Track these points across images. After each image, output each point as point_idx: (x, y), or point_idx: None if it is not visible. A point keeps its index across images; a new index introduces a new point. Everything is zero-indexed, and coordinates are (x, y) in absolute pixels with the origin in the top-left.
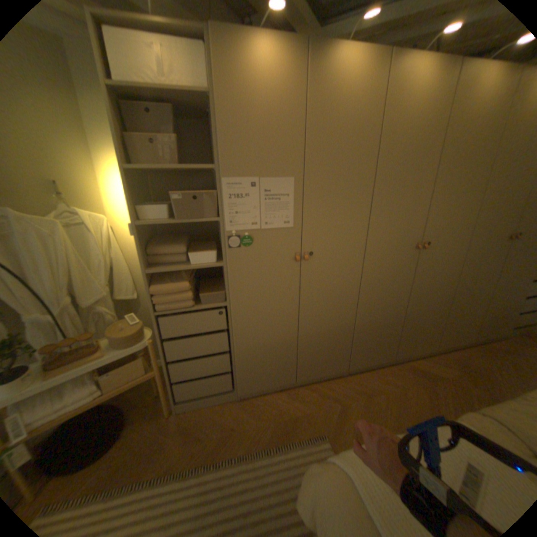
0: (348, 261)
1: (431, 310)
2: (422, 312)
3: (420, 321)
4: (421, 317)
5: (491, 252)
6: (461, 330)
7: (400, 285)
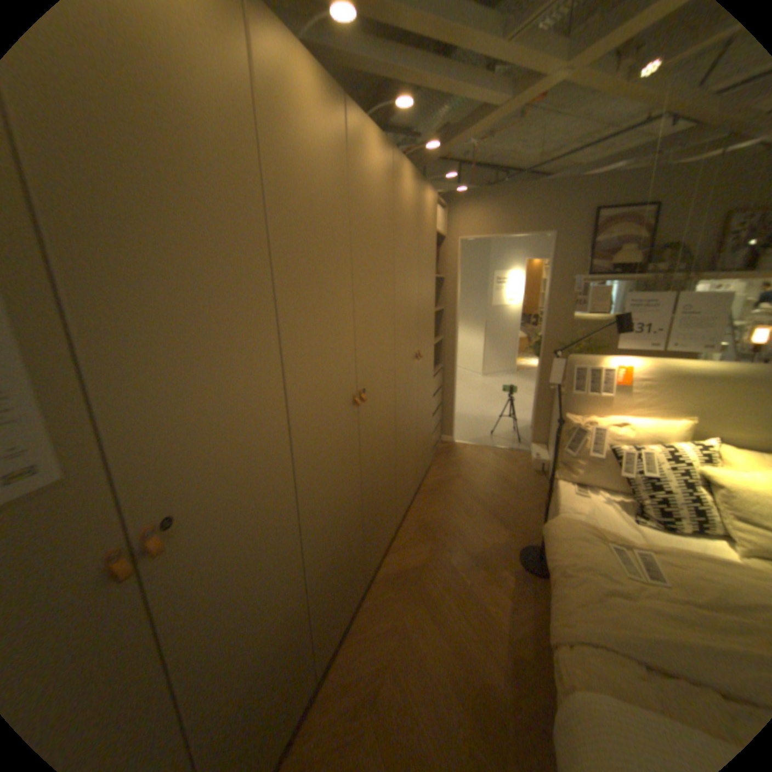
0: (268, 483)
1: (383, 483)
2: (376, 493)
3: (377, 508)
4: (376, 500)
5: (409, 380)
6: (407, 486)
7: (349, 472)
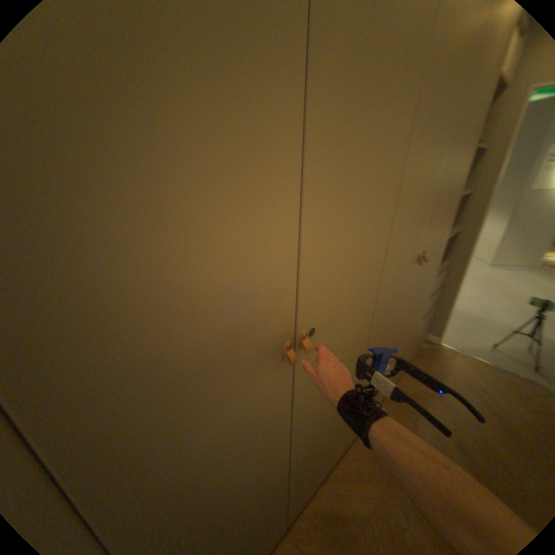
0: None
1: (331, 424)
2: (318, 439)
3: (316, 453)
4: (317, 446)
5: (400, 292)
6: None
7: (264, 449)
